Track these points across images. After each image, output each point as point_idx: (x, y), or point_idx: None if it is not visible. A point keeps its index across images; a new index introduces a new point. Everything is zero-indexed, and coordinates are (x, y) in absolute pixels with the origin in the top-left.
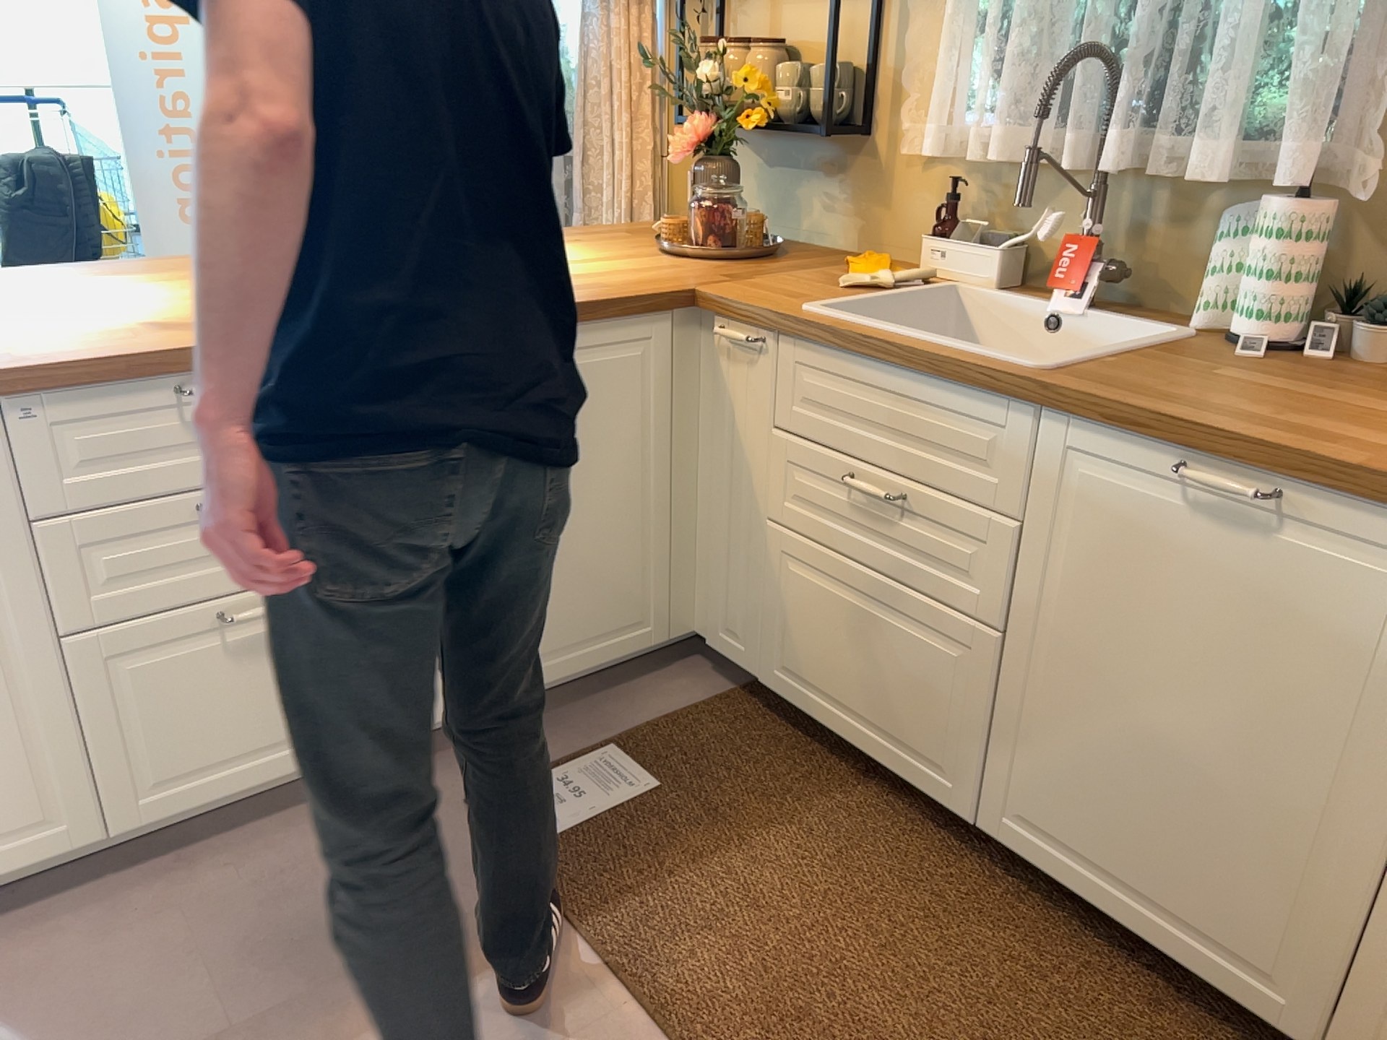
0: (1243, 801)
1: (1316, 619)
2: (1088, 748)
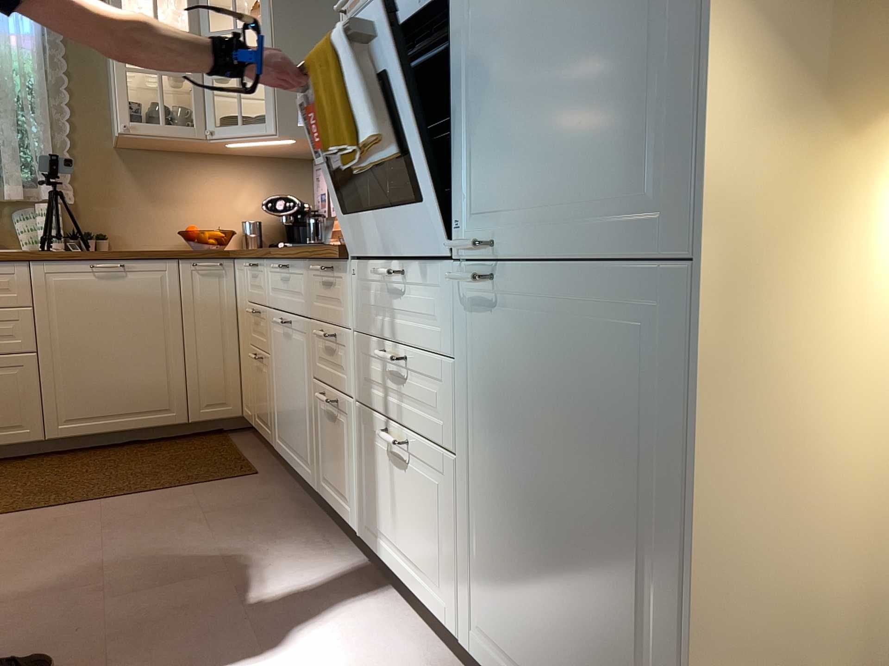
0: (143, 360)
1: (145, 296)
2: (87, 375)
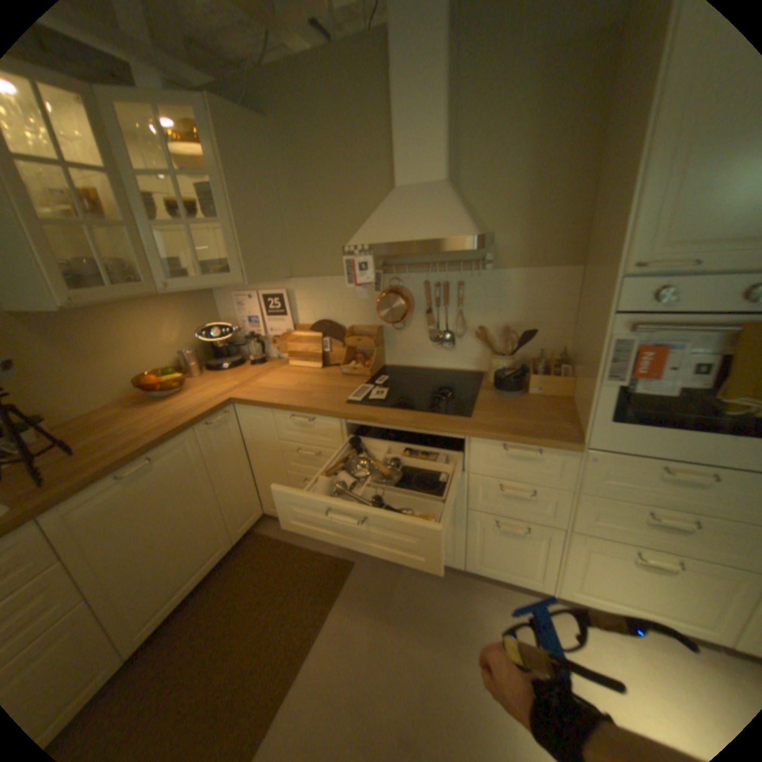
0: (189, 527)
1: (175, 474)
2: (146, 577)
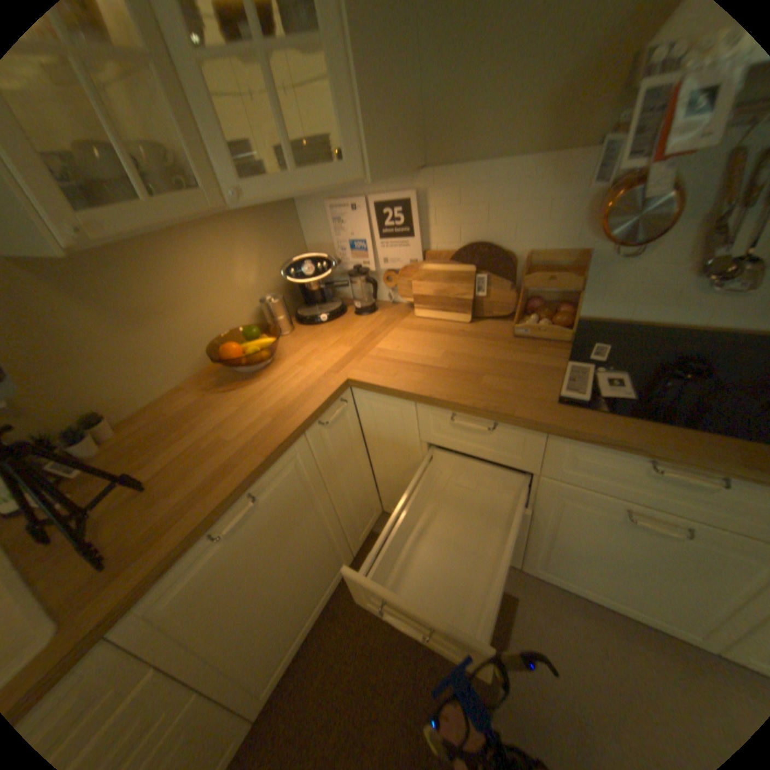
0: (308, 558)
1: (286, 502)
2: (264, 633)
